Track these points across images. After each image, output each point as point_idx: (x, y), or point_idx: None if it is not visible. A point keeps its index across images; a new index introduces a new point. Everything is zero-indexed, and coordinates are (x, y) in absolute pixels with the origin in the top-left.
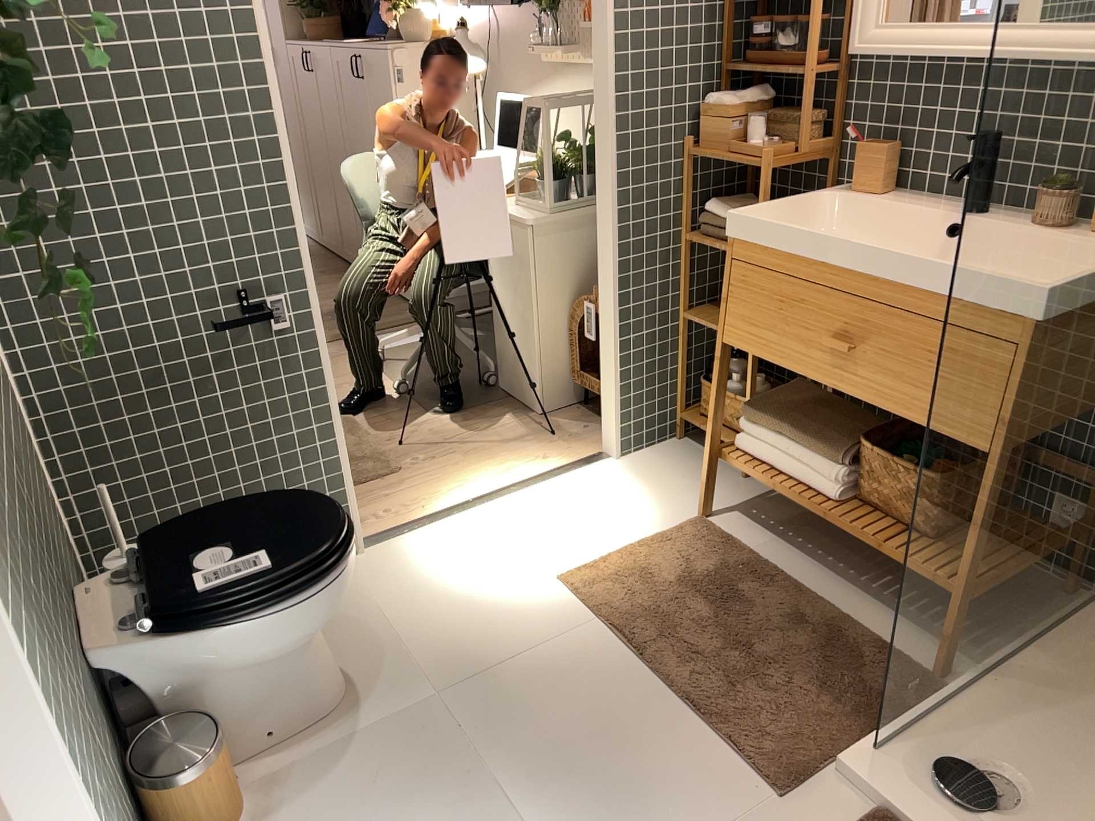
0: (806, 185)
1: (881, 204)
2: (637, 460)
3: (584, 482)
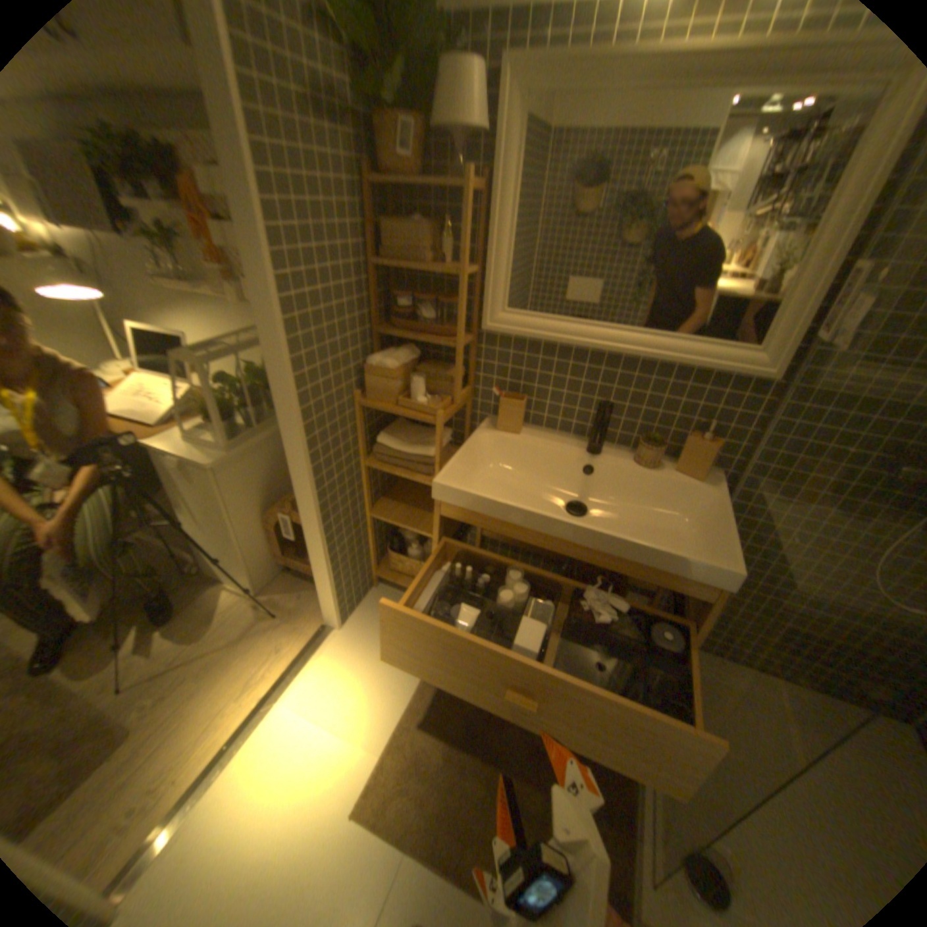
0: (459, 422)
1: (524, 441)
2: (354, 623)
3: (323, 671)
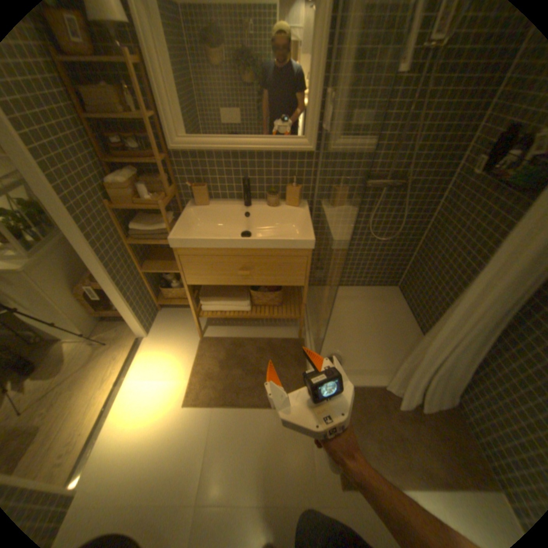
0: (175, 207)
1: (213, 209)
2: (155, 331)
3: (145, 358)
